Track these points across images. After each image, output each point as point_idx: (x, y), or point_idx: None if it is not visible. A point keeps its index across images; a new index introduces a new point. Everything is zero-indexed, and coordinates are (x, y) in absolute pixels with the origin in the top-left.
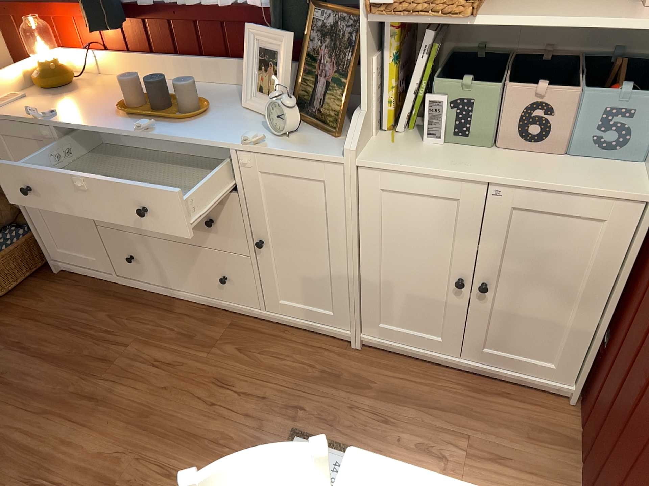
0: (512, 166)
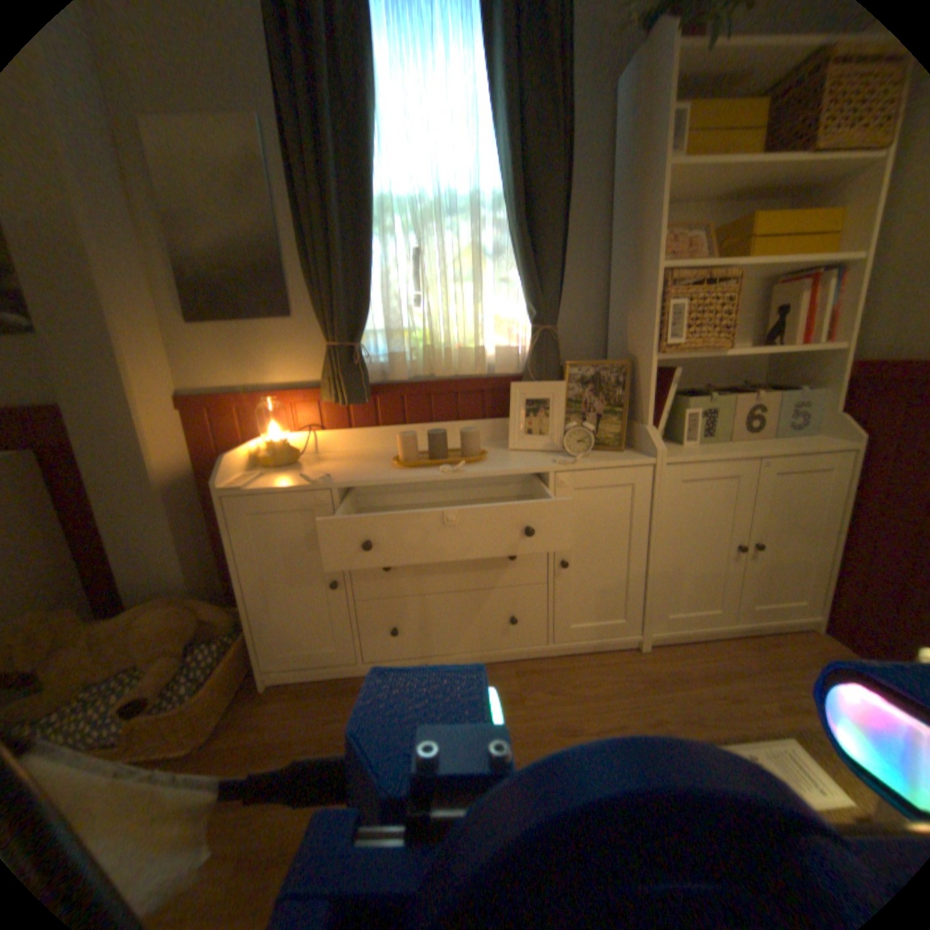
0: (761, 446)
